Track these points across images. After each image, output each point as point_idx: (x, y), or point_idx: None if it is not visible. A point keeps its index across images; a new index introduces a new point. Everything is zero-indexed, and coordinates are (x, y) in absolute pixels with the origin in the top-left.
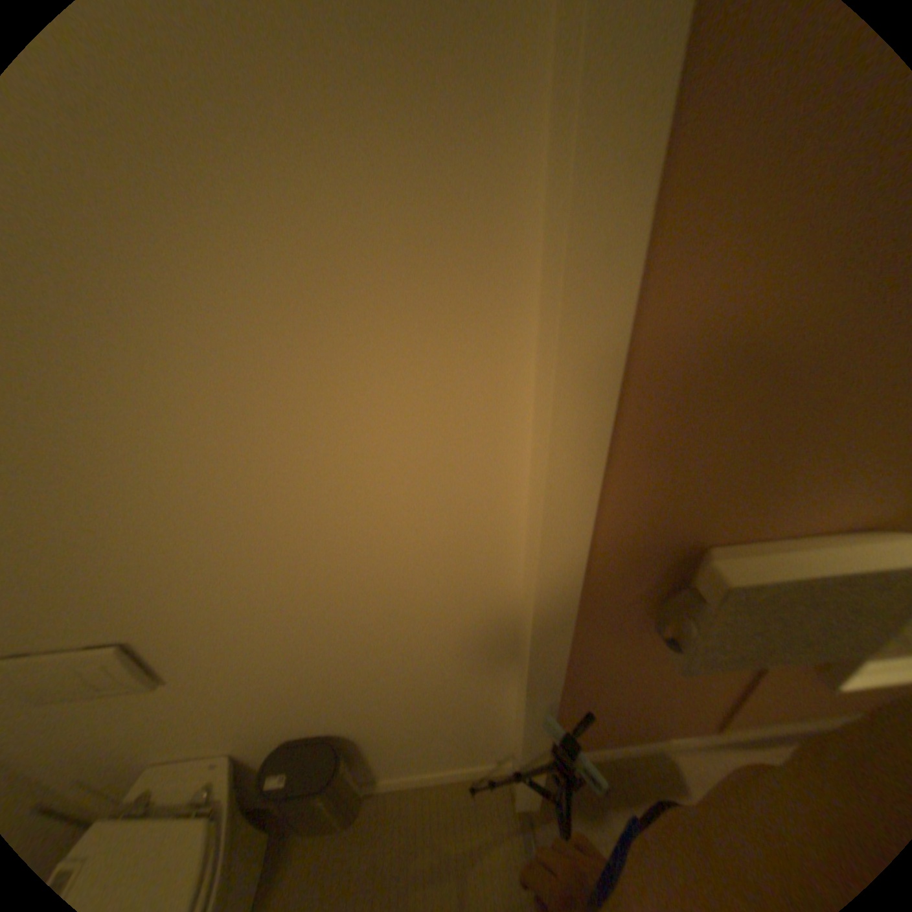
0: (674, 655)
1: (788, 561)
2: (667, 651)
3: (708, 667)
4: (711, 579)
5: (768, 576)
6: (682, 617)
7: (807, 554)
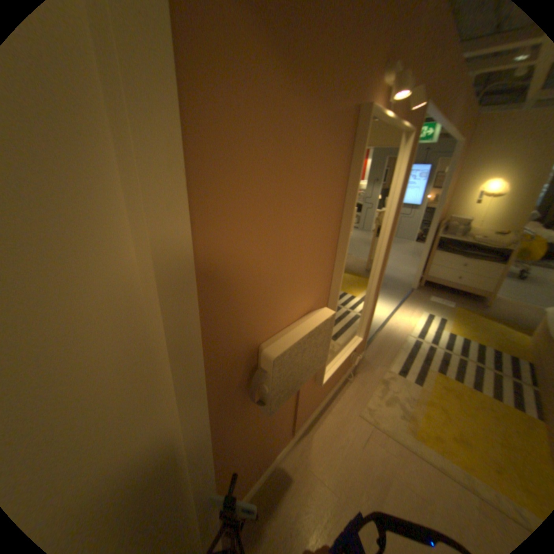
0: (261, 409)
1: (288, 337)
2: (257, 409)
3: (277, 405)
4: (264, 360)
5: (283, 347)
6: (258, 386)
7: (292, 331)
